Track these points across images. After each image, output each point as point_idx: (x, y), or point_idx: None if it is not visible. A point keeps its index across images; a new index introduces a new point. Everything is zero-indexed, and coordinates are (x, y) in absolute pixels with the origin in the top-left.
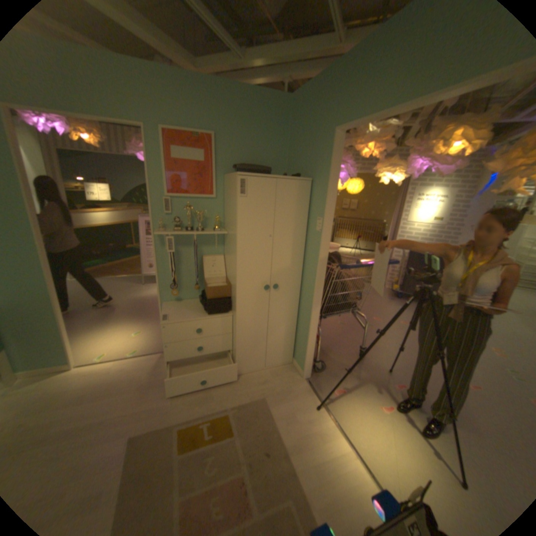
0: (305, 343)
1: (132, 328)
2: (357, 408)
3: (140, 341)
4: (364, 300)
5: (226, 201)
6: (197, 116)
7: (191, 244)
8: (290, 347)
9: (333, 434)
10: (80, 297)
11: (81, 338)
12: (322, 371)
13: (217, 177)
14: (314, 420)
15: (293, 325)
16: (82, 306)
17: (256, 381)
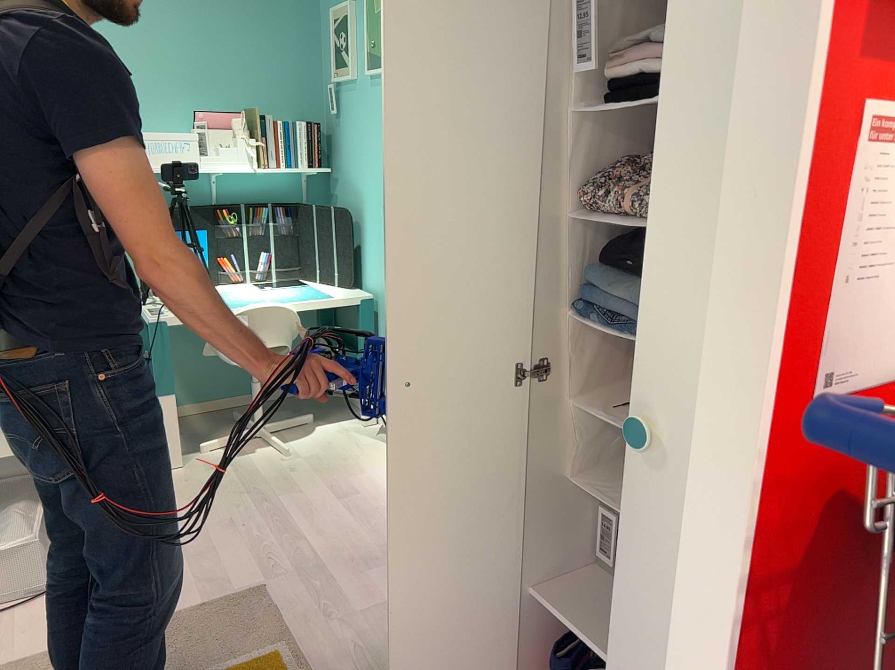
0: None
1: None
2: None
3: None
4: None
5: None
6: None
7: None
8: None
9: None
10: None
11: None
12: None
13: None
14: None
15: None
16: None
17: None
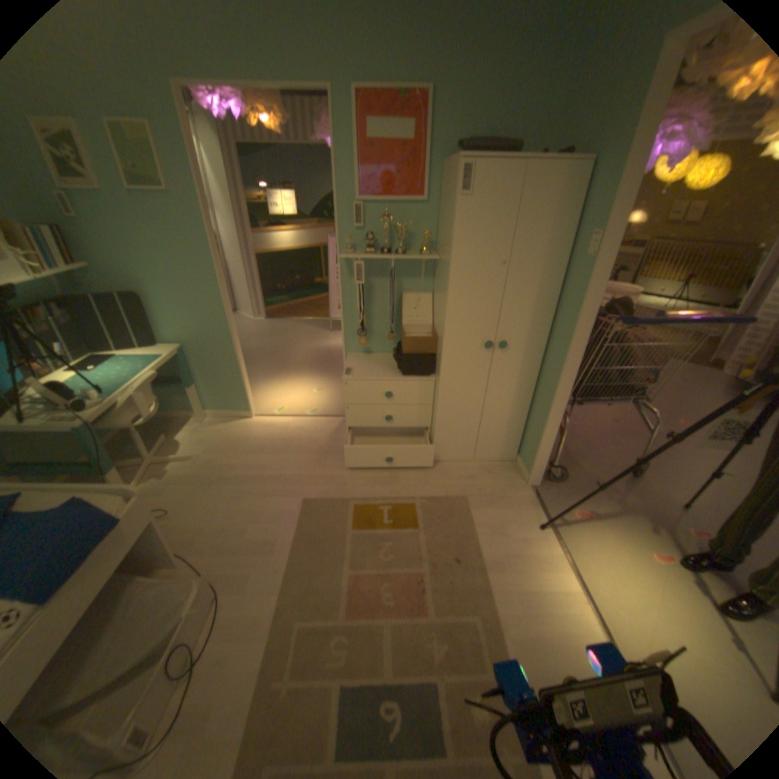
0: (538, 435)
1: (314, 384)
2: (607, 543)
3: (321, 399)
4: (669, 390)
5: (442, 207)
6: (408, 59)
7: (386, 275)
8: (515, 438)
9: (557, 564)
10: (262, 341)
11: (261, 387)
12: (561, 482)
13: (431, 167)
14: (532, 540)
15: (523, 407)
16: (264, 352)
17: (458, 474)
